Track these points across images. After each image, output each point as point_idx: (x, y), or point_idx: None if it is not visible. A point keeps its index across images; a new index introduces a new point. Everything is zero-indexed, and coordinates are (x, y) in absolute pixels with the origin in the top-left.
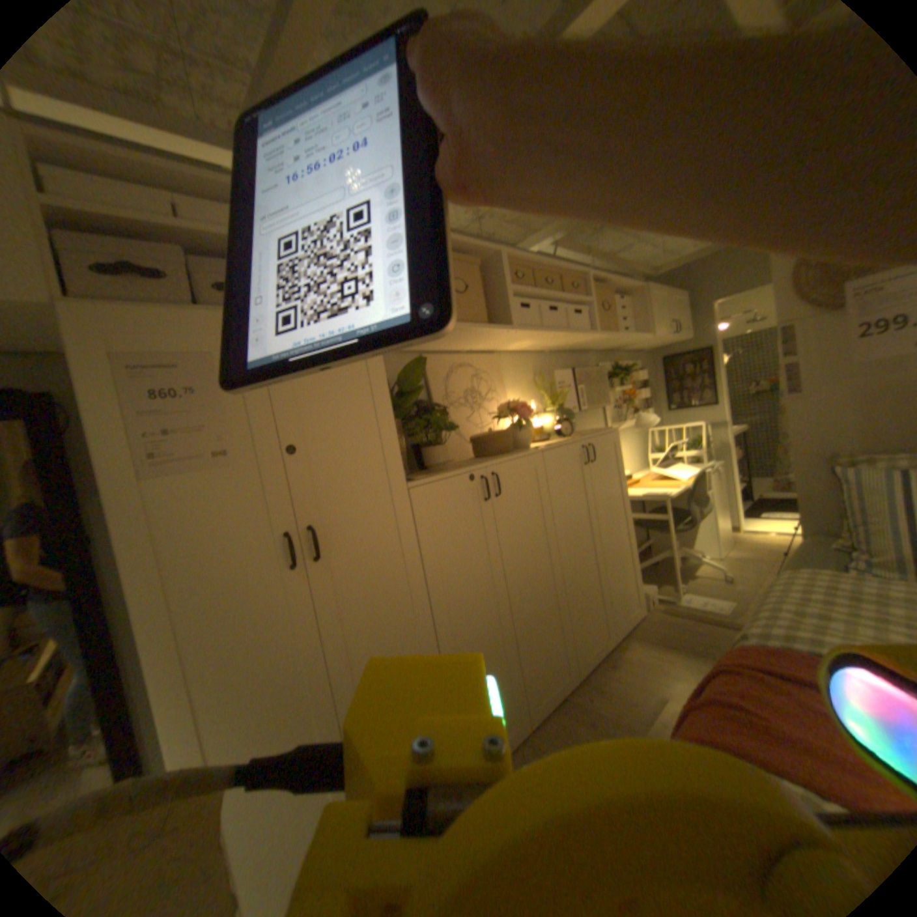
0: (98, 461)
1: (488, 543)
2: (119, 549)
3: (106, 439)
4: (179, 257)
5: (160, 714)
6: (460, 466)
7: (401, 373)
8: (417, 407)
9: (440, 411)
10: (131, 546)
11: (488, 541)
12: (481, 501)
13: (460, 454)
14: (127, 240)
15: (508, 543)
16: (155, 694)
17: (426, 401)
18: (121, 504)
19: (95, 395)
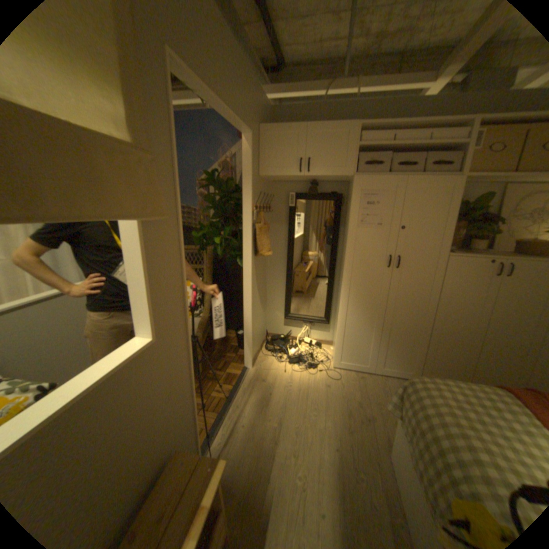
0: (350, 222)
1: (490, 300)
2: (347, 246)
3: (353, 217)
4: (390, 152)
5: (342, 290)
6: (488, 256)
7: (482, 197)
8: (482, 218)
9: (500, 222)
10: (350, 246)
11: (491, 299)
12: (496, 278)
13: (505, 249)
14: (376, 150)
15: (503, 304)
16: (343, 285)
17: (490, 216)
18: (351, 235)
19: (354, 204)
